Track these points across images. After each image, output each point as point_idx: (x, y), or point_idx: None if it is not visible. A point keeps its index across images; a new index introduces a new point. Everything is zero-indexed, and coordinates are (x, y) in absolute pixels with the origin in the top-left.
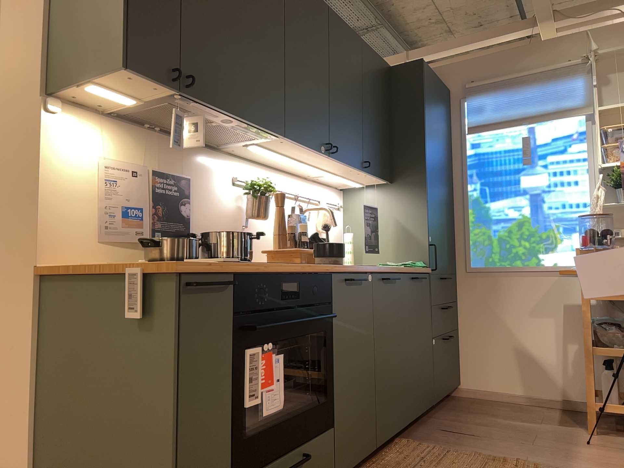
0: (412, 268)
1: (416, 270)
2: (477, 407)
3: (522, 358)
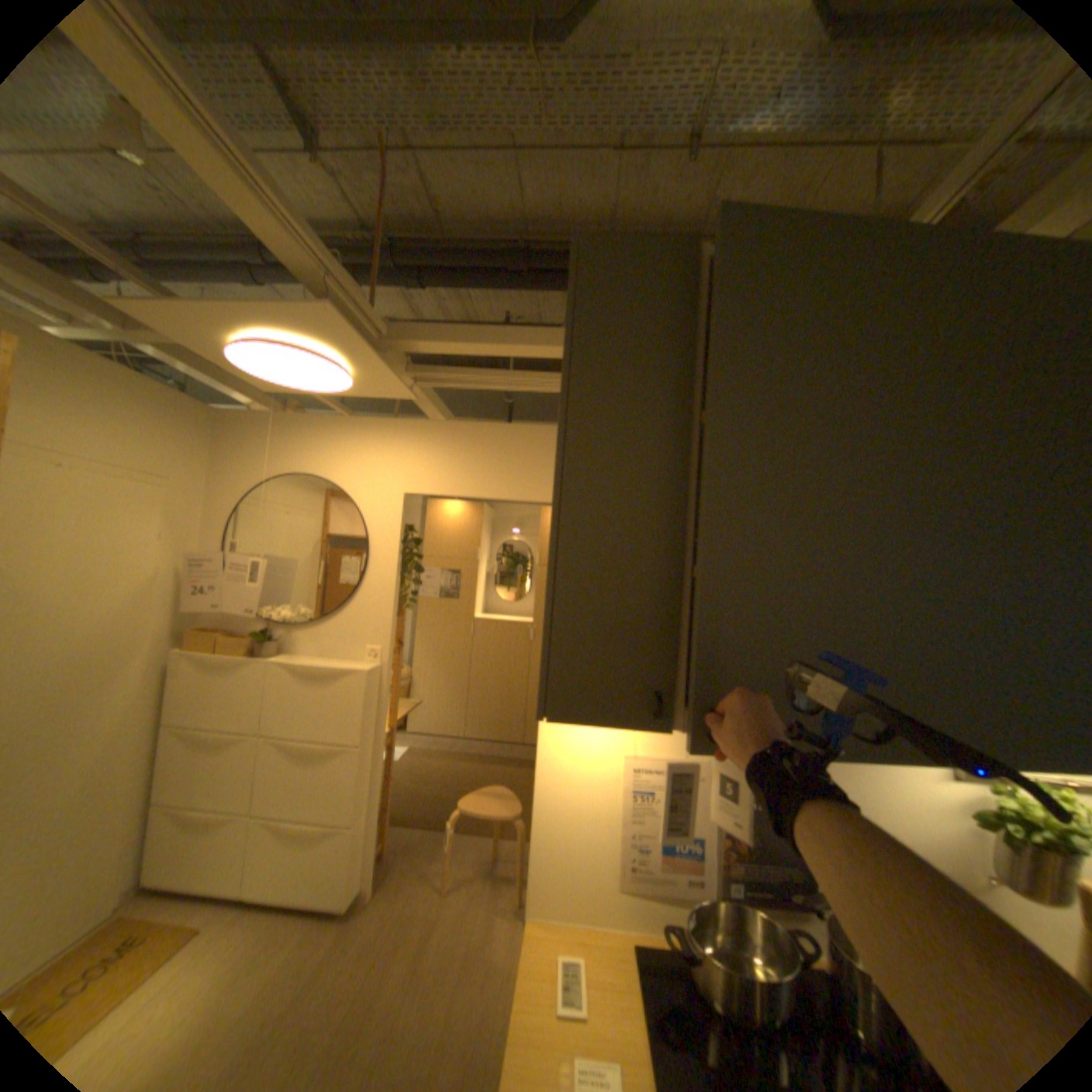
0: None
1: None
2: None
3: None
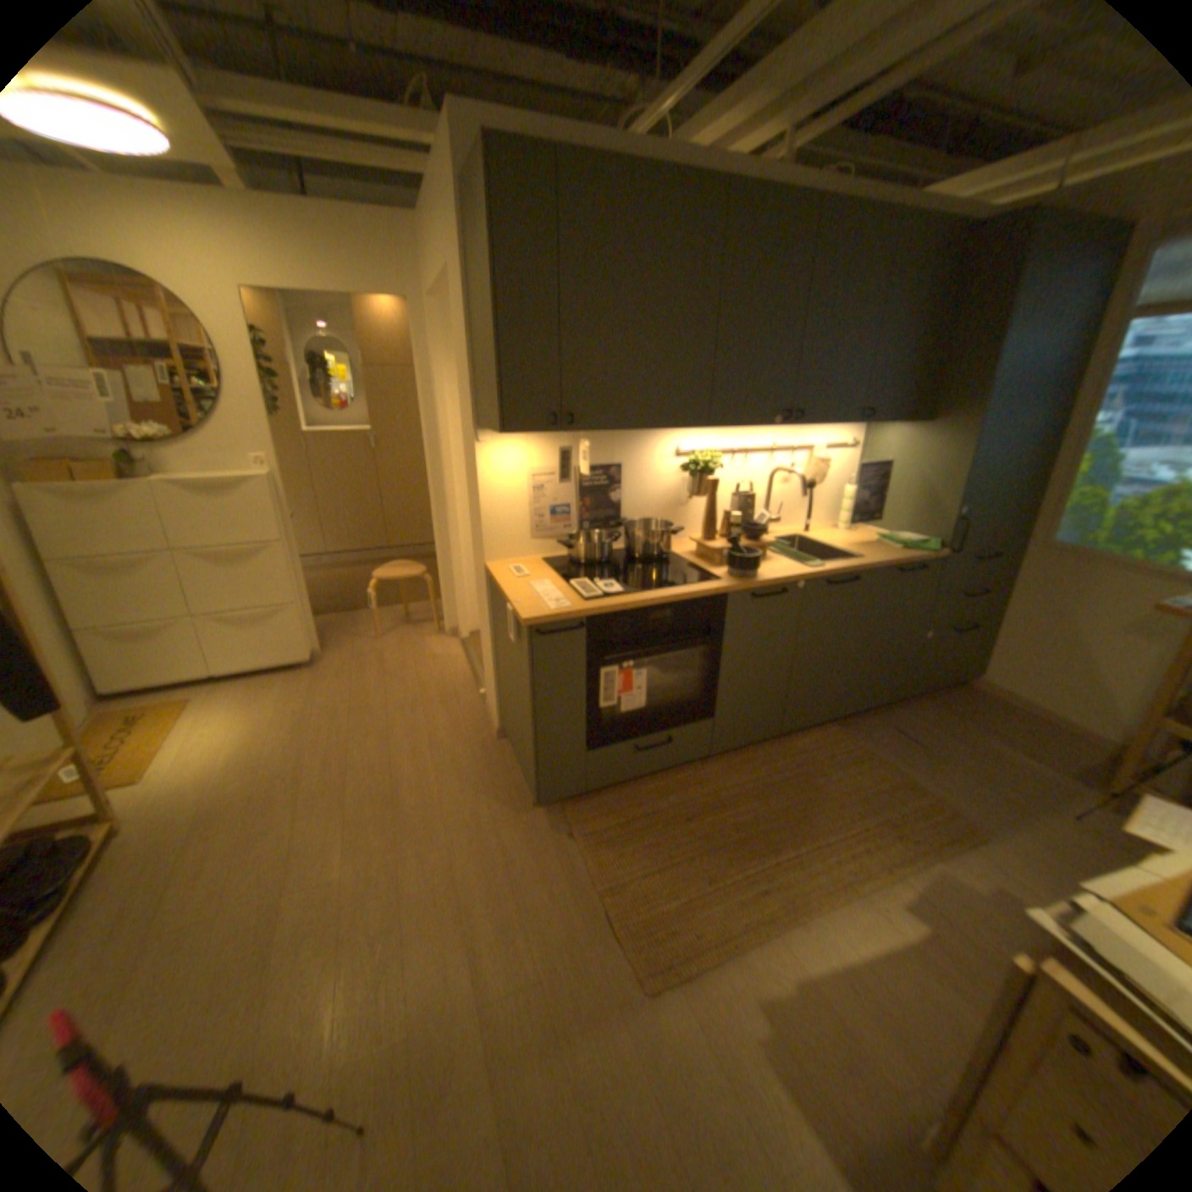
0: (911, 550)
1: (911, 556)
2: (982, 712)
3: (1083, 678)
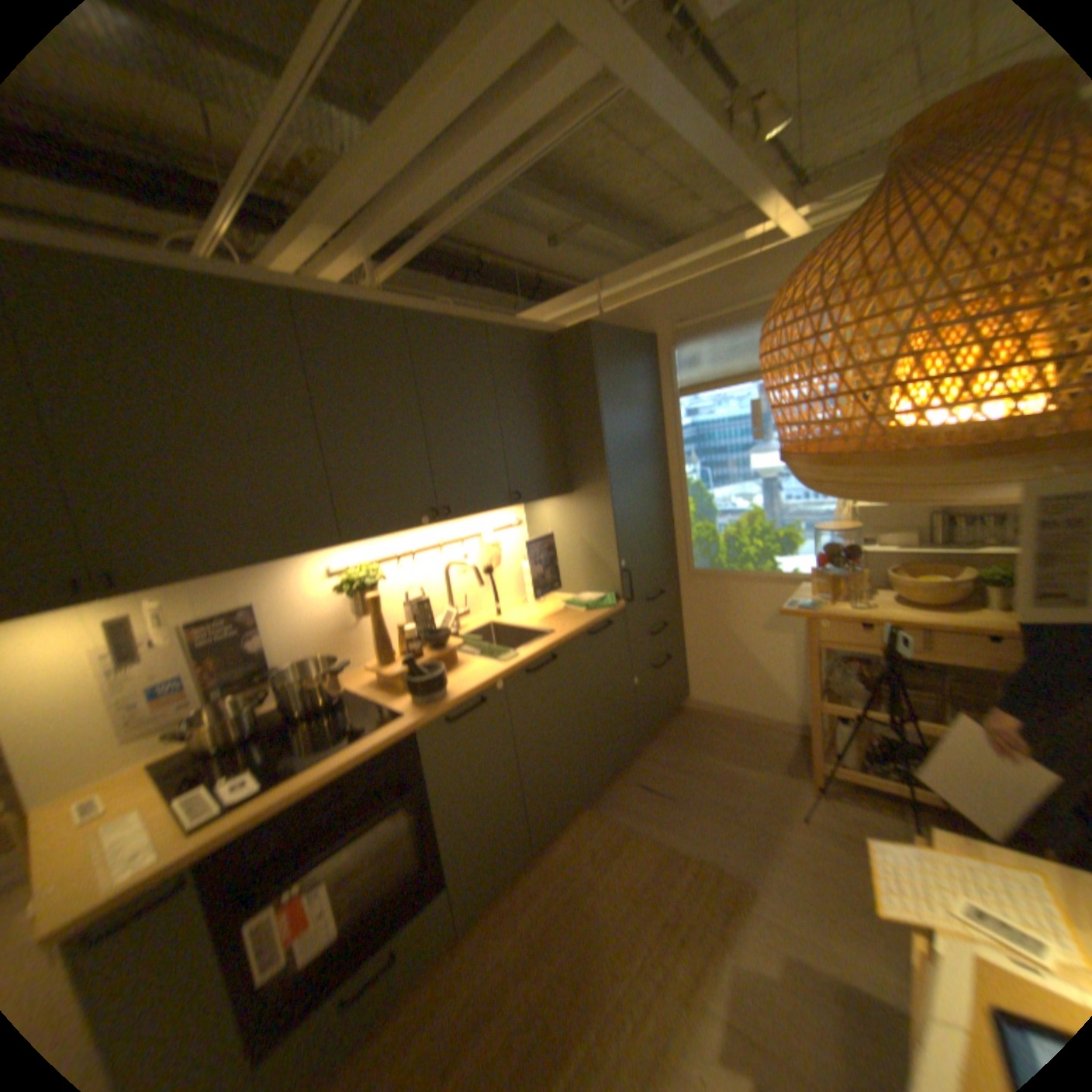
0: (594, 609)
1: (595, 616)
2: (699, 732)
3: (754, 675)
